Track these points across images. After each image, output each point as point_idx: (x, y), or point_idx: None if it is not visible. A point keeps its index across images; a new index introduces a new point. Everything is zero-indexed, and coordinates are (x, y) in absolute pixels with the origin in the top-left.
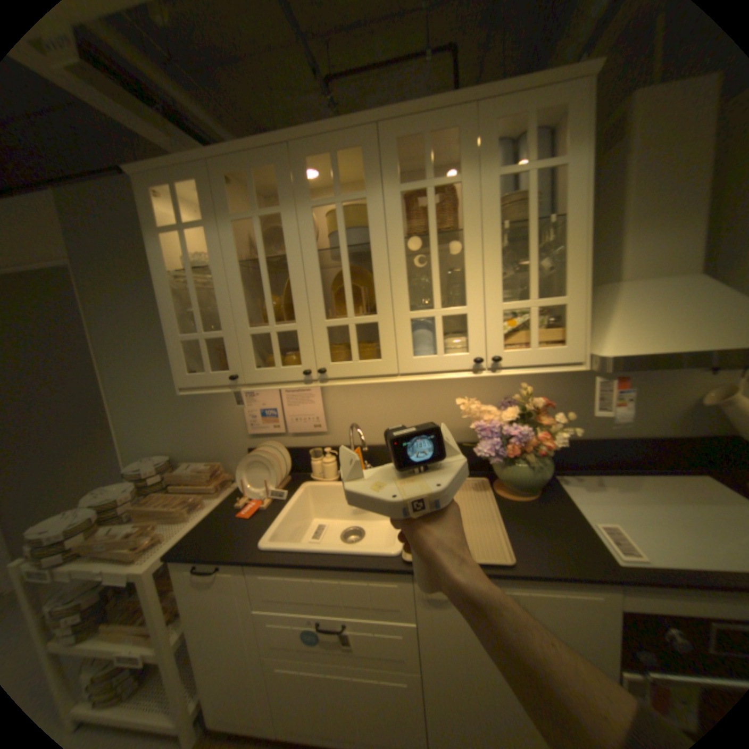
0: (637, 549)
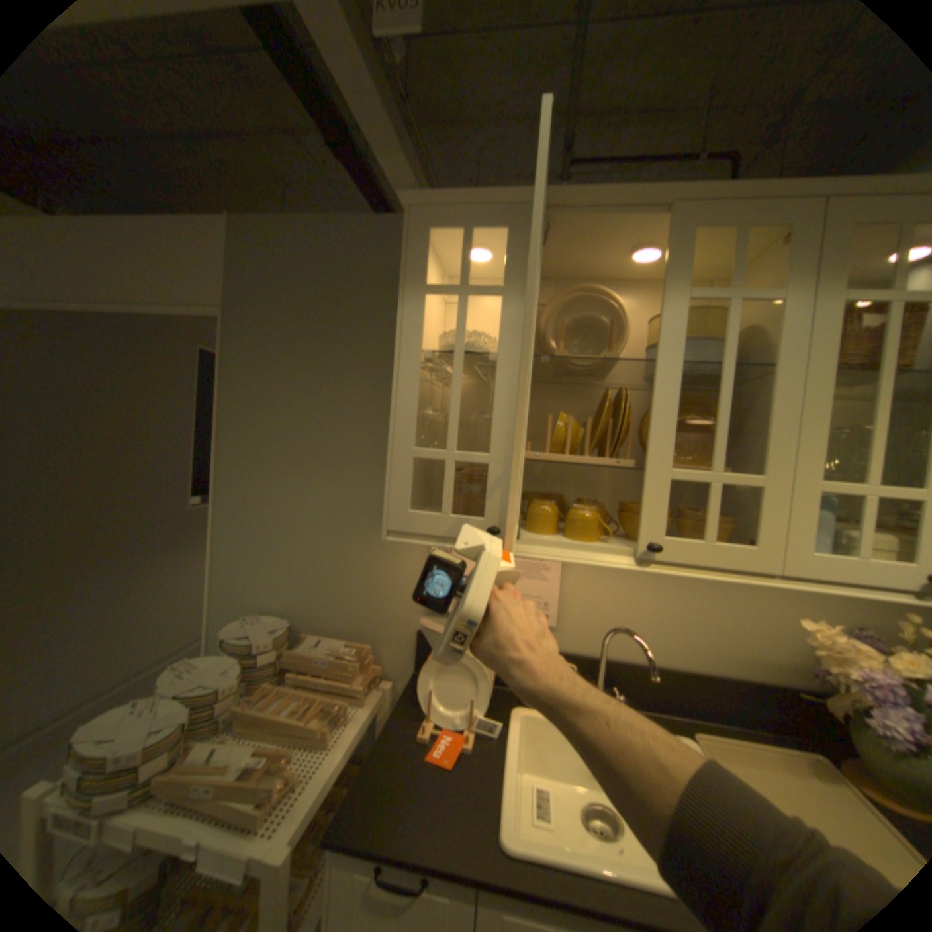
0: None
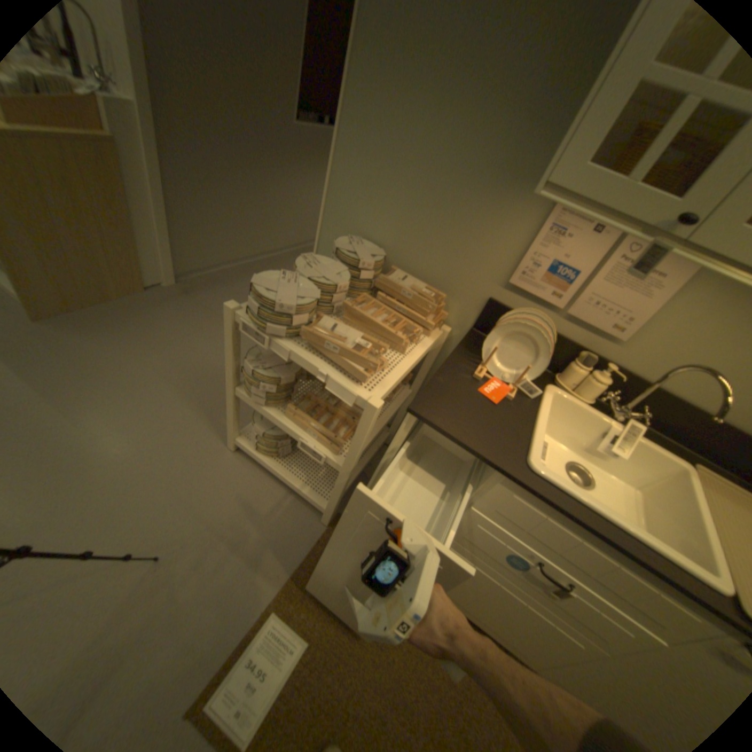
0: None
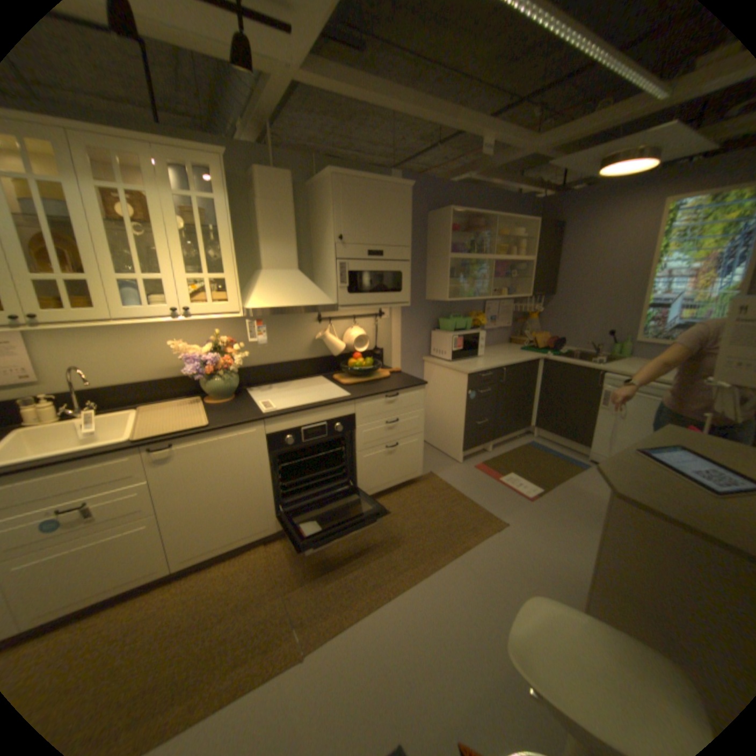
0: (273, 405)
